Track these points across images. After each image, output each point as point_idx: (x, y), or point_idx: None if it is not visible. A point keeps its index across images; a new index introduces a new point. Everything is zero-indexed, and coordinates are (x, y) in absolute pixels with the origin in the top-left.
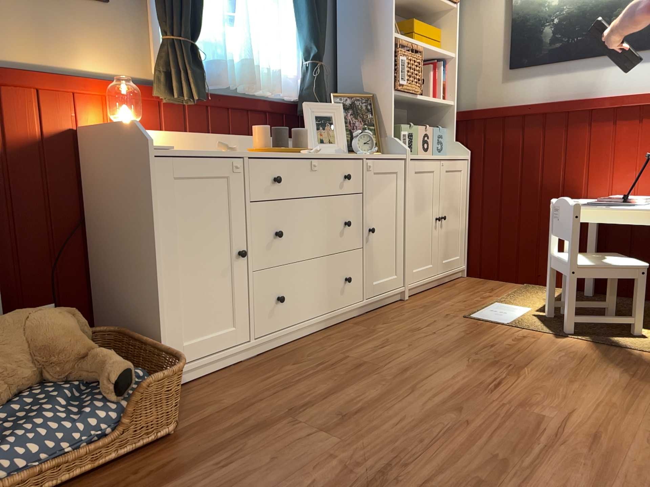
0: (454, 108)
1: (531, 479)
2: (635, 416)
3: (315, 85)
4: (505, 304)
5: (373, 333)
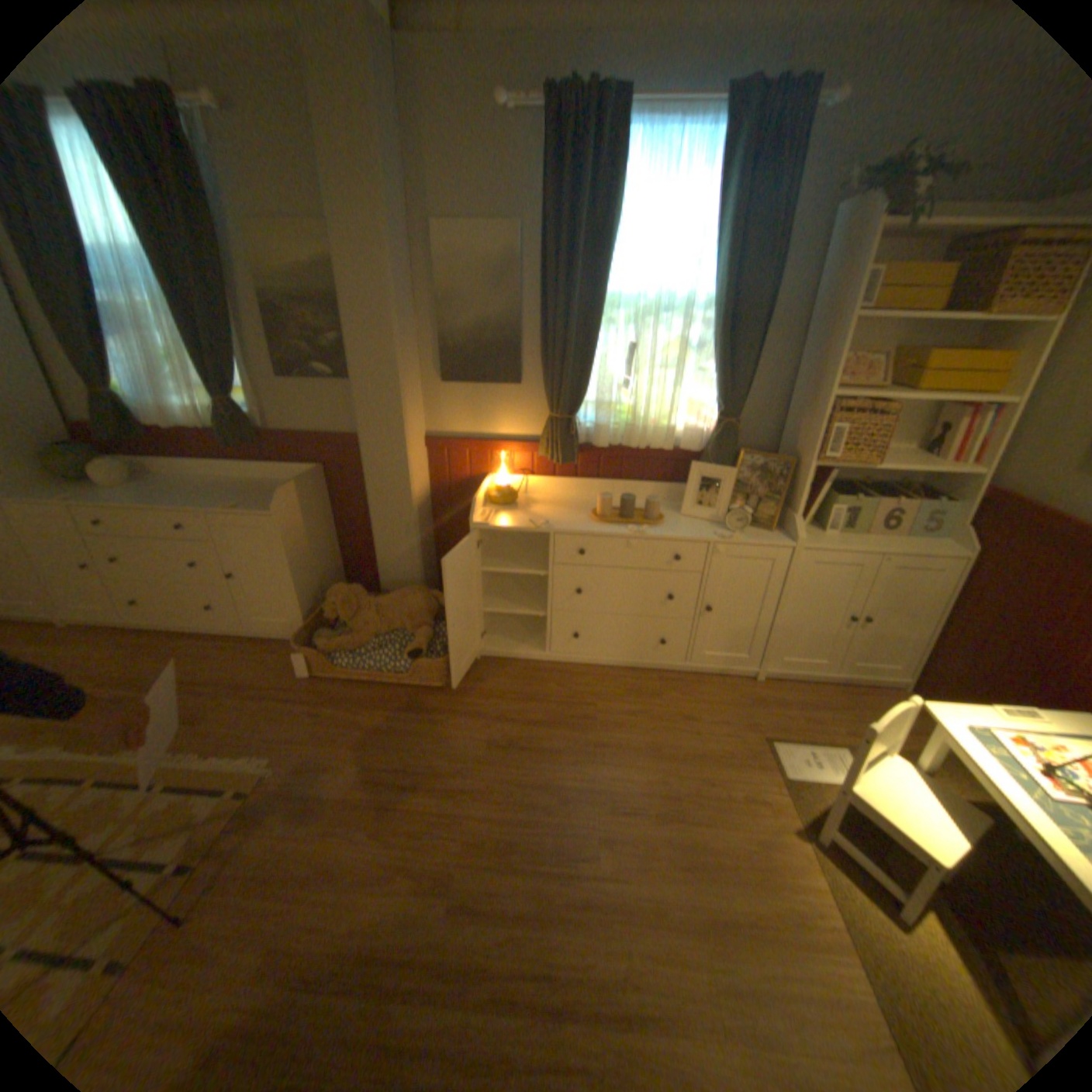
0: (985, 481)
1: (502, 876)
2: (654, 941)
3: (714, 445)
4: (852, 763)
5: (653, 699)
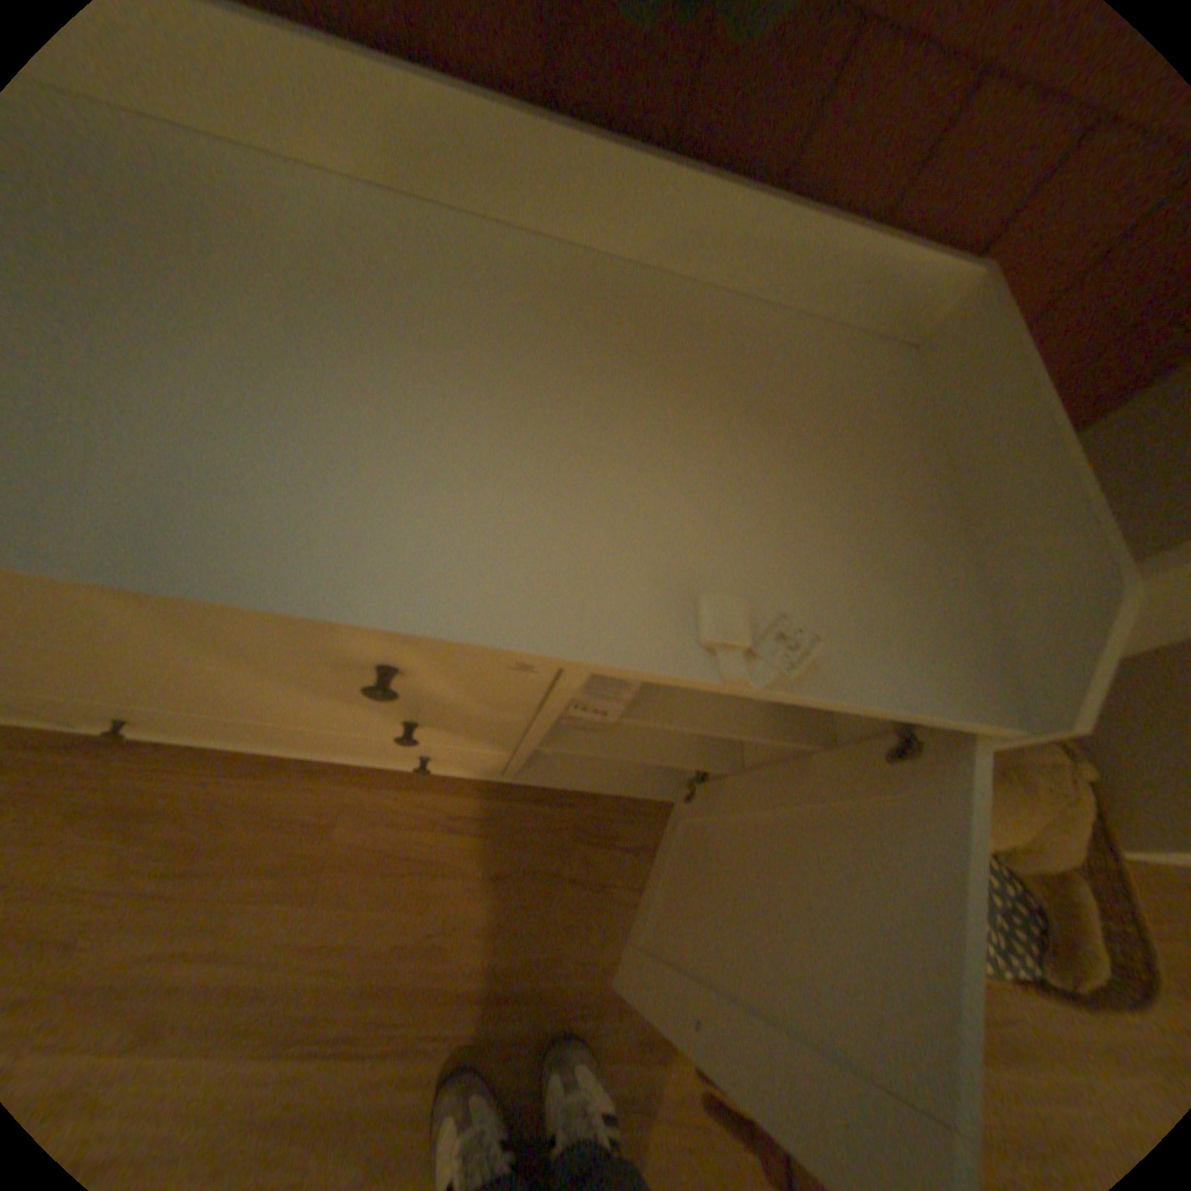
0: None
1: None
2: None
3: None
4: None
5: None
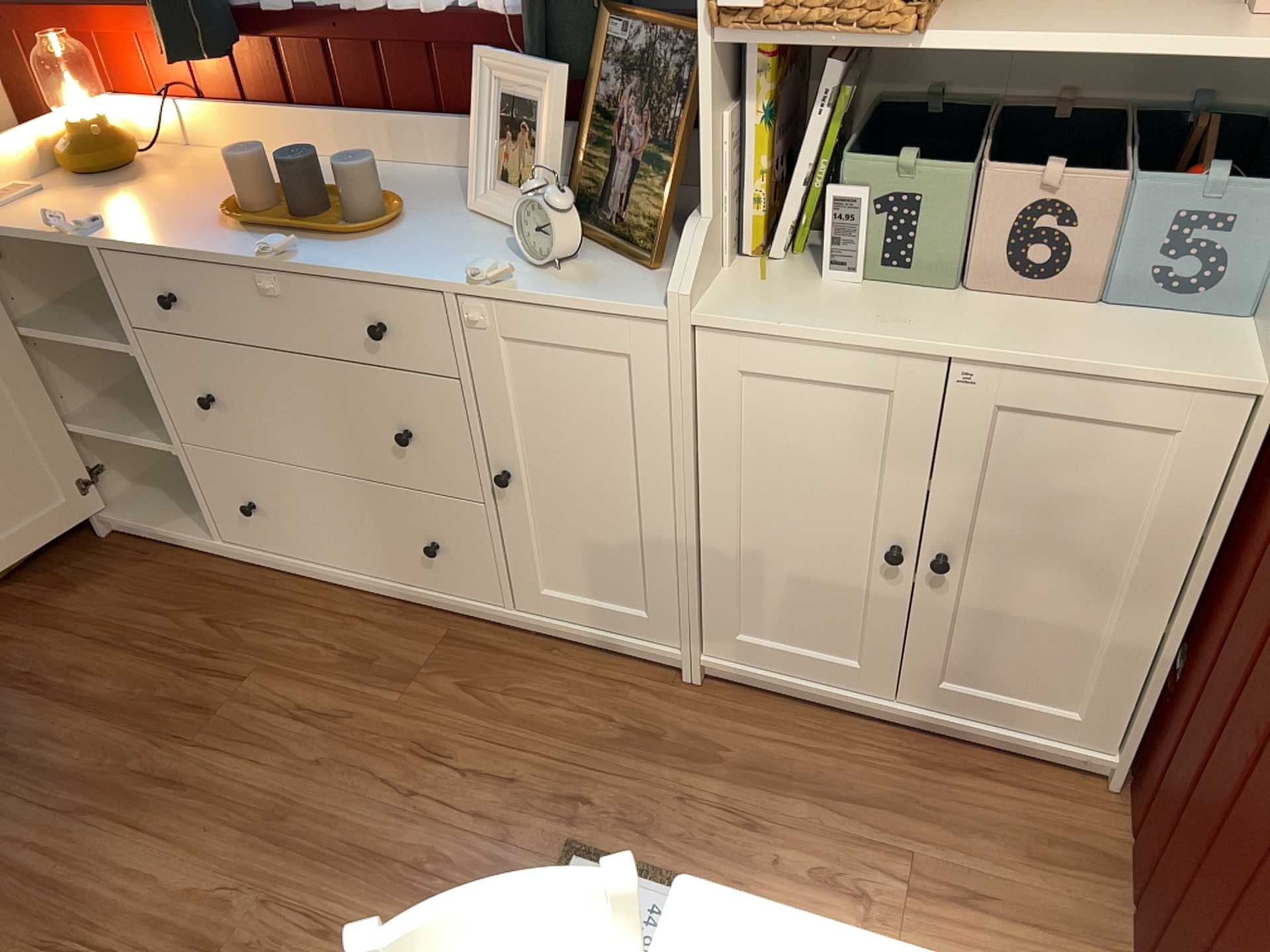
0: None
1: None
2: None
3: None
4: None
5: (390, 683)
